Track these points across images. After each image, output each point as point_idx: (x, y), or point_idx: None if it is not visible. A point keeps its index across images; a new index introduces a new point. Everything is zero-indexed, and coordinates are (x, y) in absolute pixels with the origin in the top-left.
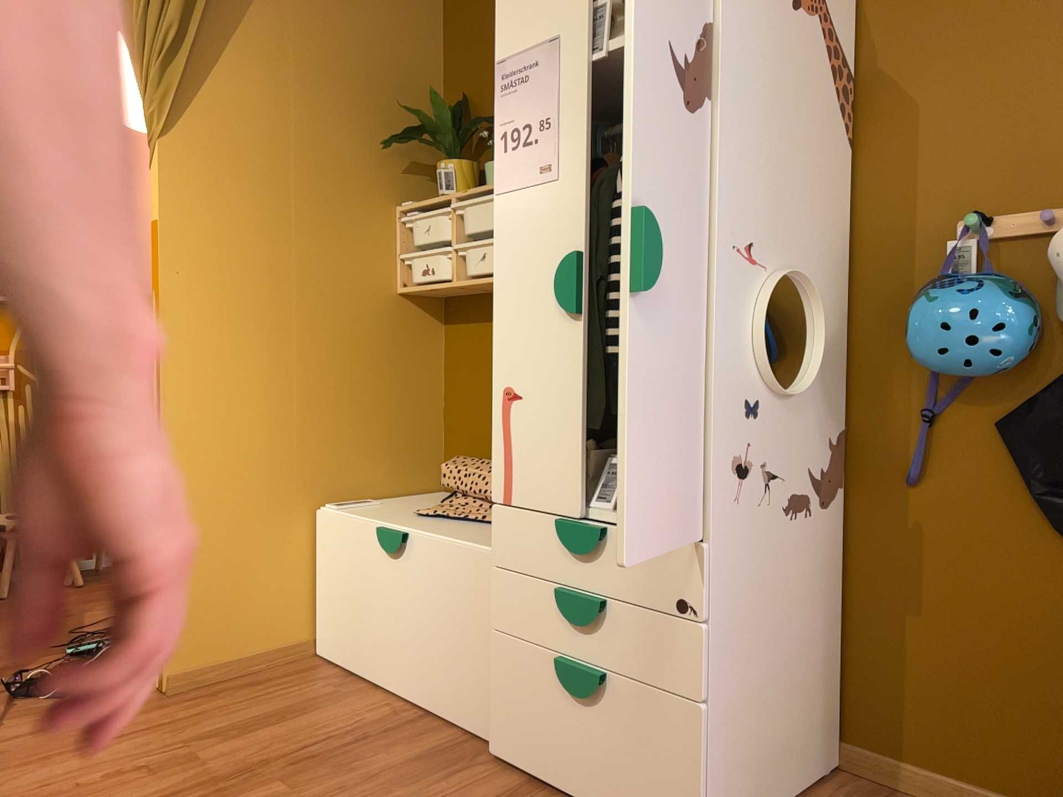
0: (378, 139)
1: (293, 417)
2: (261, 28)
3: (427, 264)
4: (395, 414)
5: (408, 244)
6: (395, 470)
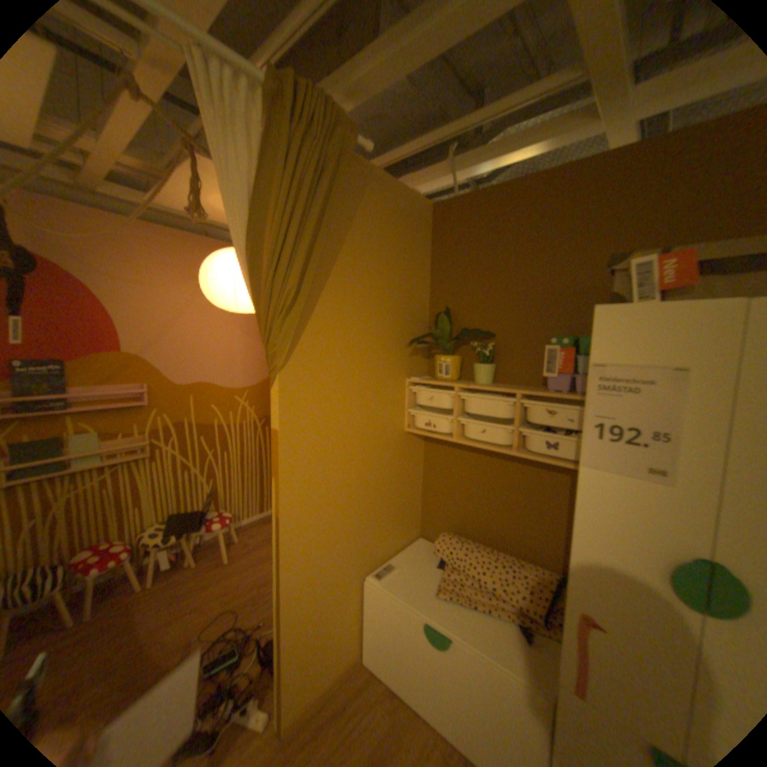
0: (397, 338)
1: (352, 529)
2: (338, 276)
3: (429, 420)
4: (400, 503)
5: (410, 400)
6: (399, 535)
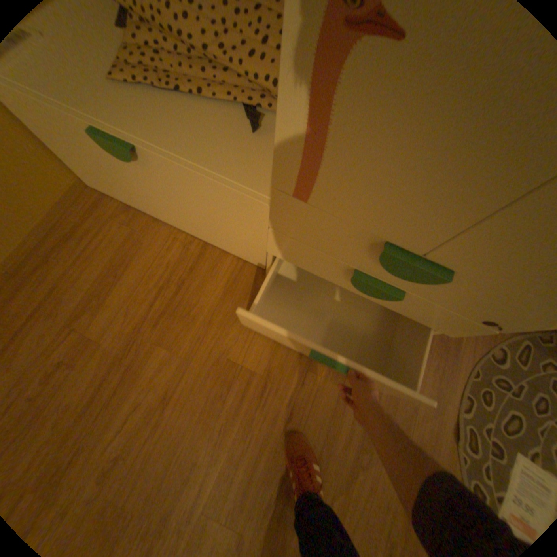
0: None
1: None
2: None
3: None
4: None
5: None
6: None
